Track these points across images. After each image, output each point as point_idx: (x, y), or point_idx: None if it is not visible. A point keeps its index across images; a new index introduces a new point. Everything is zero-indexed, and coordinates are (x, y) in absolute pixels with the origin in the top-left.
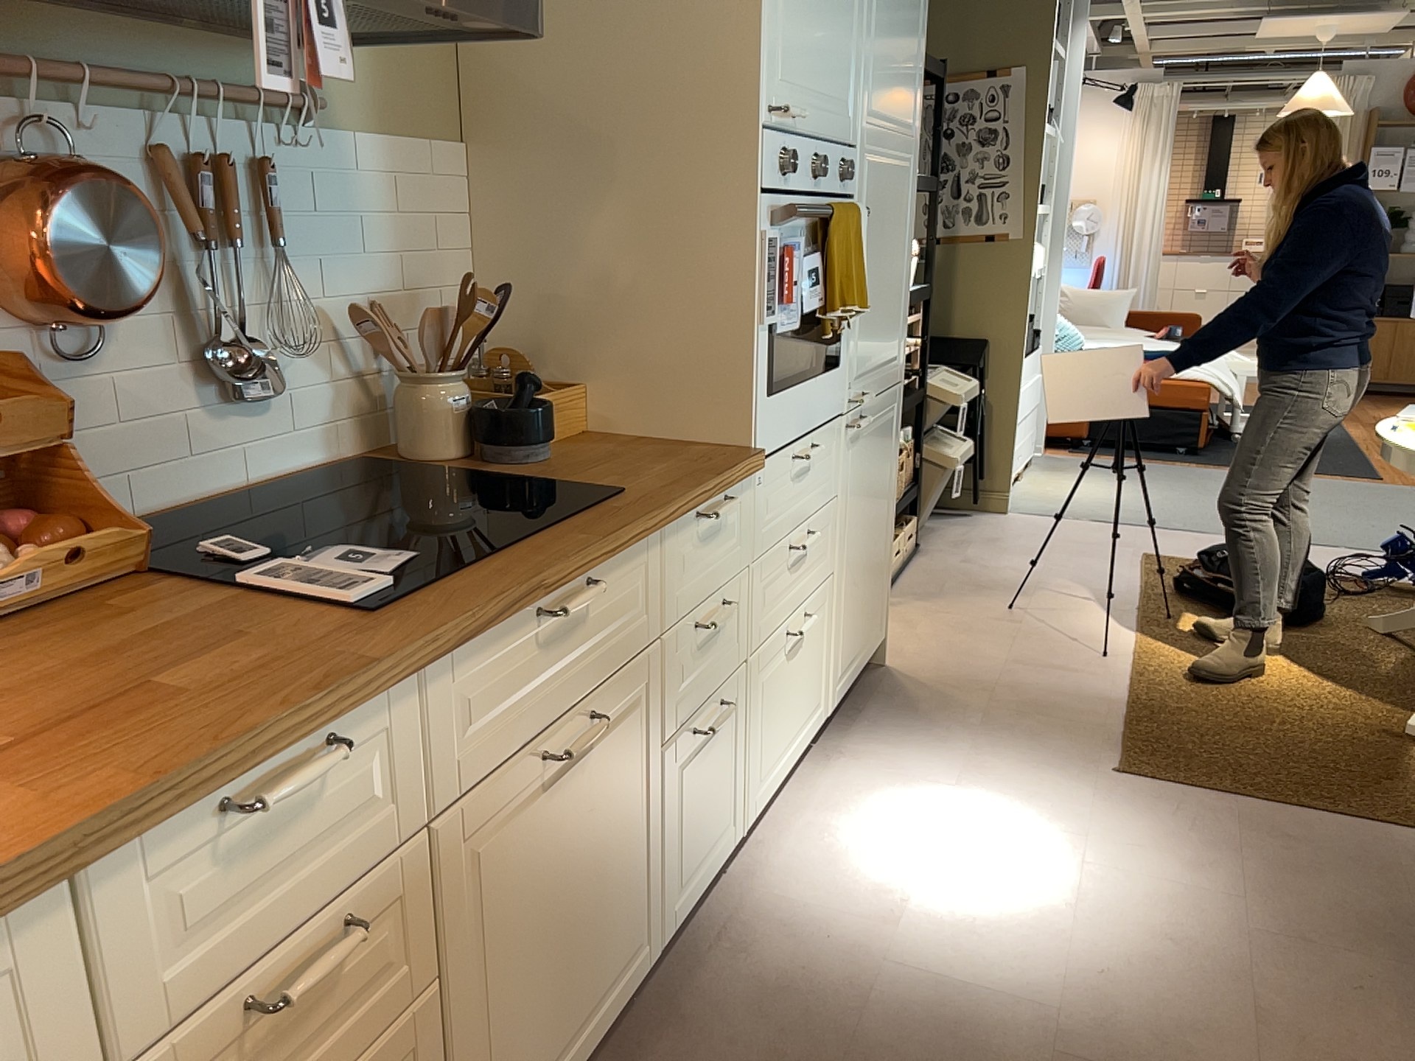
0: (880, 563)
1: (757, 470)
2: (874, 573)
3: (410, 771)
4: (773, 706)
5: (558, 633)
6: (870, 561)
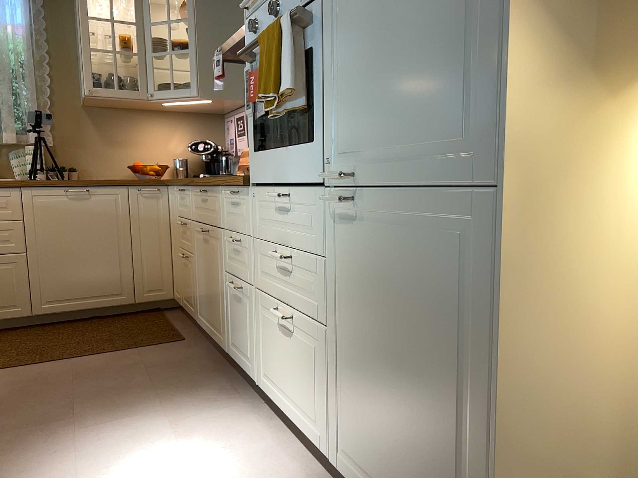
0: (446, 454)
1: (243, 186)
2: (420, 438)
3: (190, 206)
4: (272, 344)
5: (204, 200)
6: (404, 405)
